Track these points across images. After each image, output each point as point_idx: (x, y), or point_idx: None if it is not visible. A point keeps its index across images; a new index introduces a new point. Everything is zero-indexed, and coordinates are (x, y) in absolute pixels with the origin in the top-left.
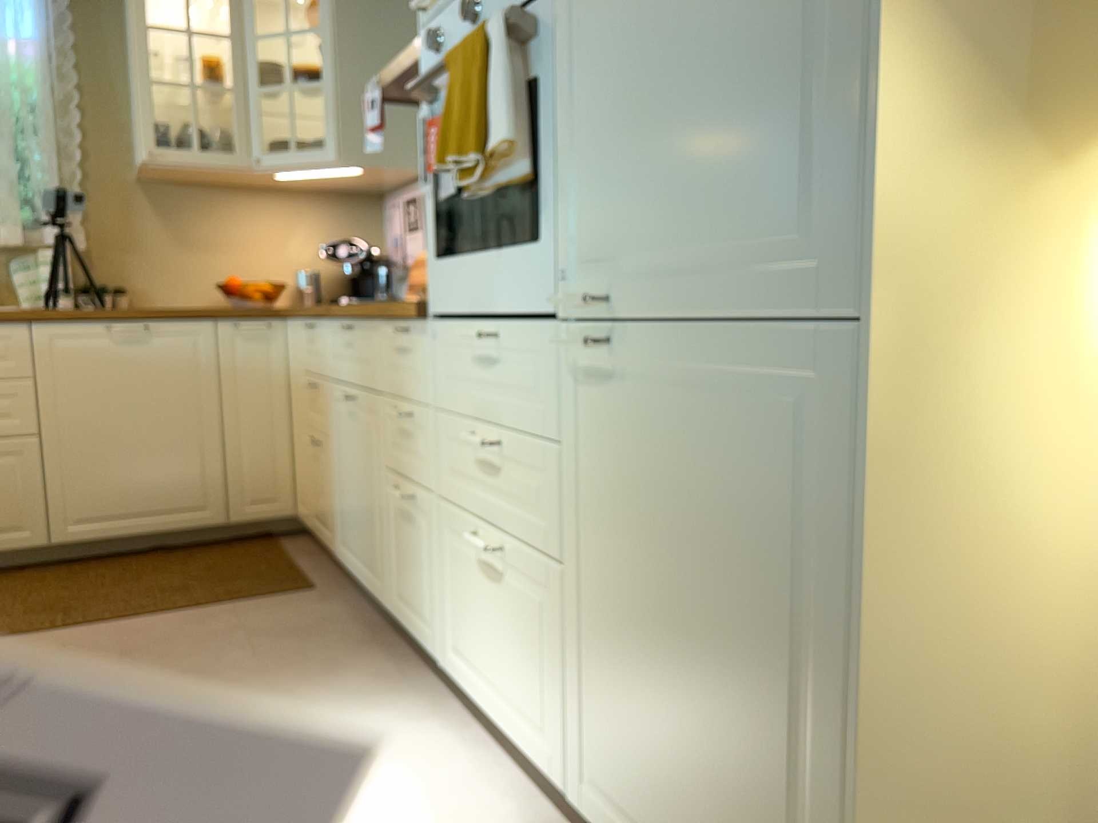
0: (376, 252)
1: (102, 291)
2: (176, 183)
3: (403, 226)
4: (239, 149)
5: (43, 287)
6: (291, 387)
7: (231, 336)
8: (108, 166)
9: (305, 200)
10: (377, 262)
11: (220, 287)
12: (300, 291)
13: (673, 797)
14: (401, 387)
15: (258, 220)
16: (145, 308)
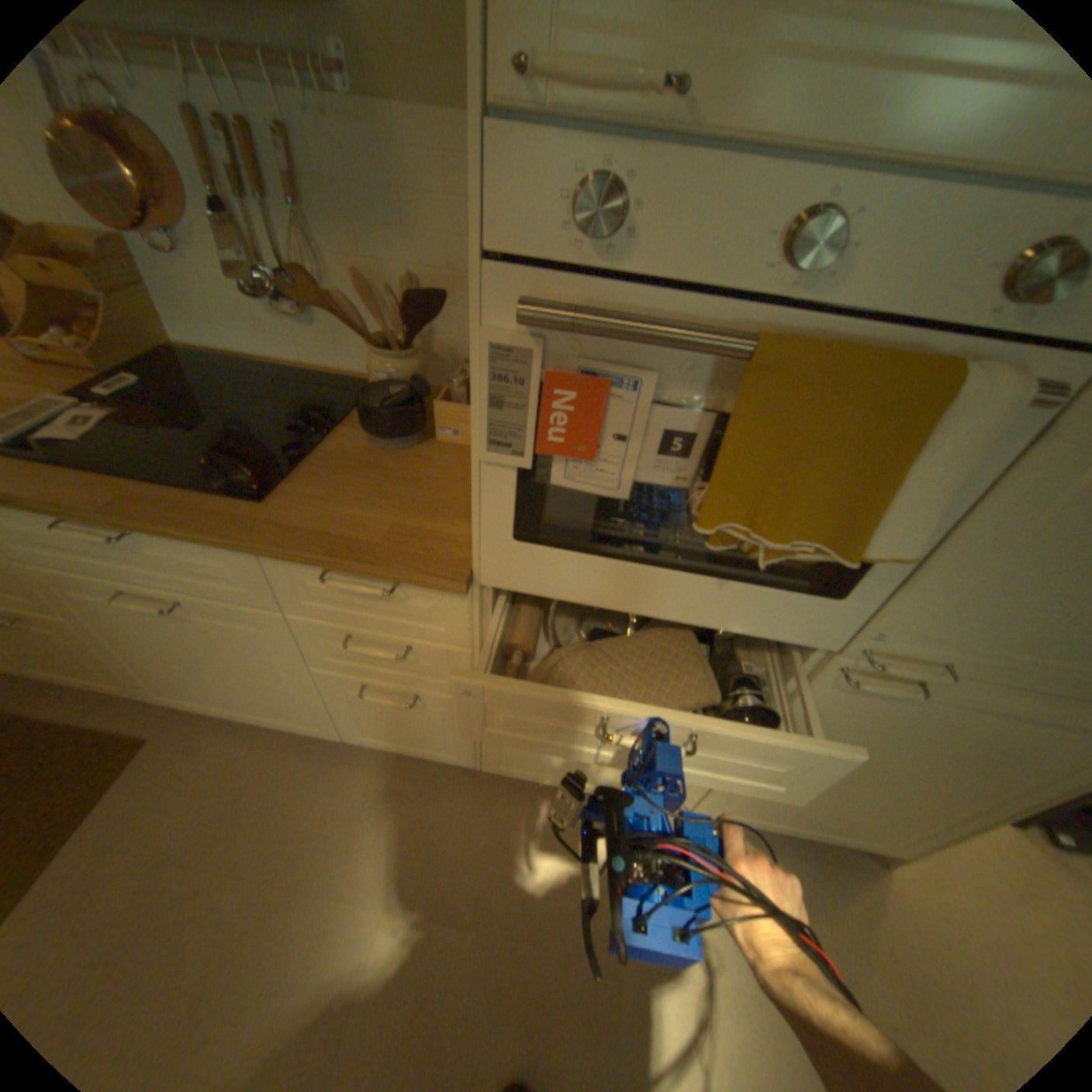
0: None
1: None
2: None
3: None
4: None
5: None
6: None
7: None
8: None
9: None
10: None
11: None
12: None
13: (820, 815)
14: (364, 621)
15: None
16: None
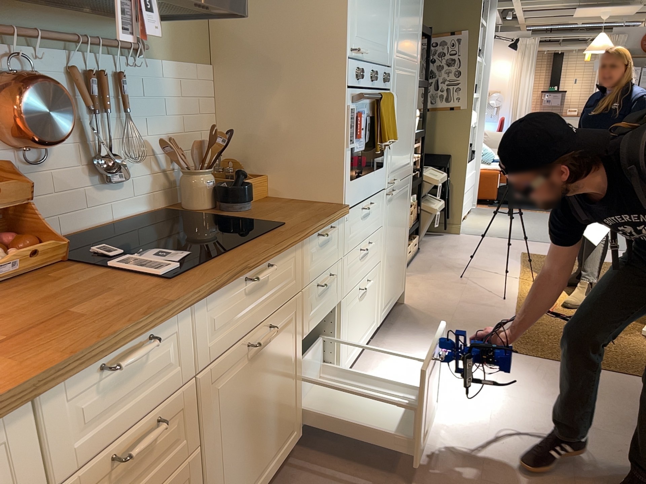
0: None
1: None
2: None
3: None
4: None
5: None
6: None
7: None
8: None
9: None
10: None
11: None
12: None
13: (392, 281)
14: (322, 266)
15: None
16: None
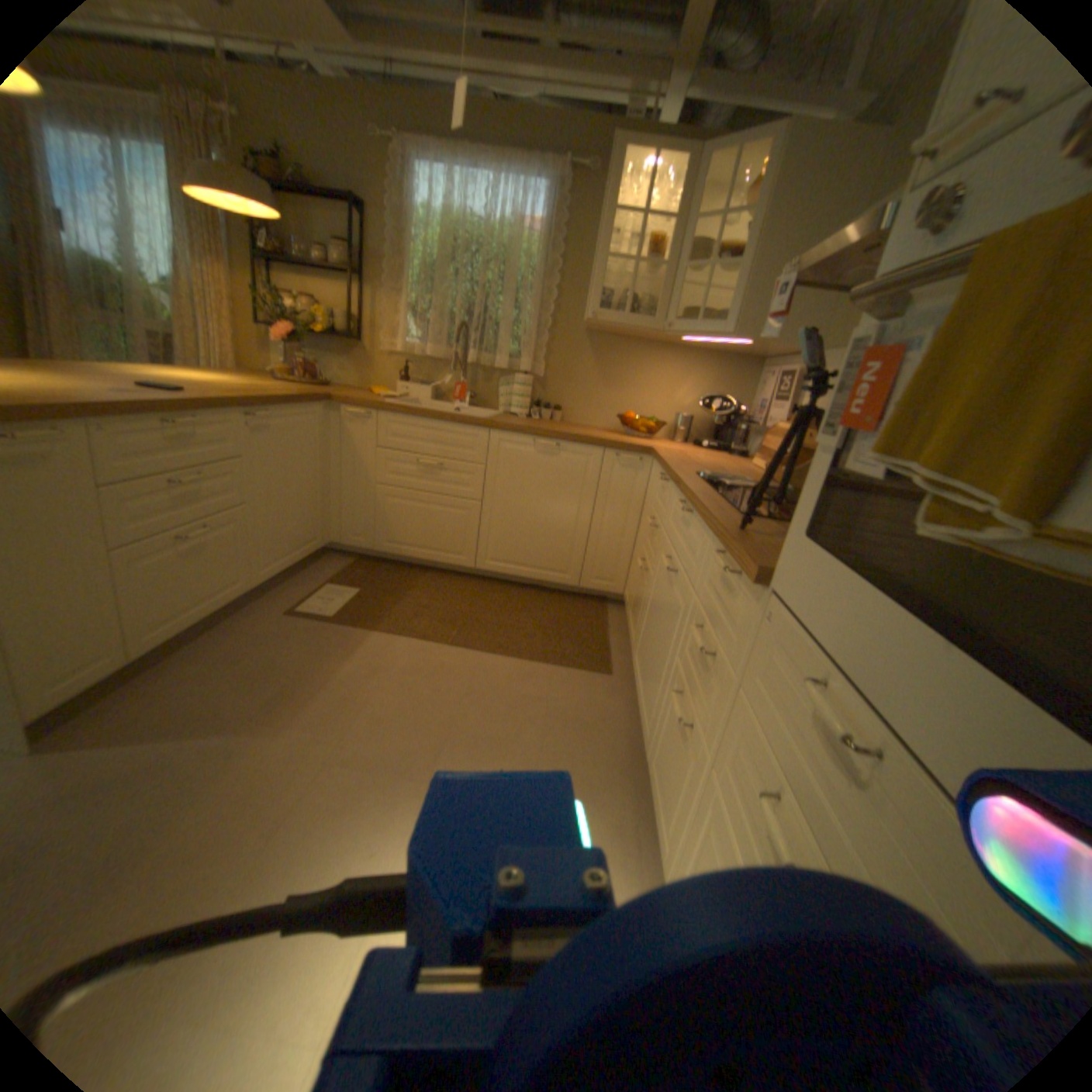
0: (742, 411)
1: (547, 408)
2: (612, 336)
3: (773, 396)
4: (660, 315)
5: (513, 400)
6: (644, 510)
7: (612, 463)
8: (571, 320)
9: (700, 359)
10: (740, 421)
11: (622, 417)
12: (676, 429)
13: None
14: (713, 614)
15: (661, 371)
16: (571, 423)
